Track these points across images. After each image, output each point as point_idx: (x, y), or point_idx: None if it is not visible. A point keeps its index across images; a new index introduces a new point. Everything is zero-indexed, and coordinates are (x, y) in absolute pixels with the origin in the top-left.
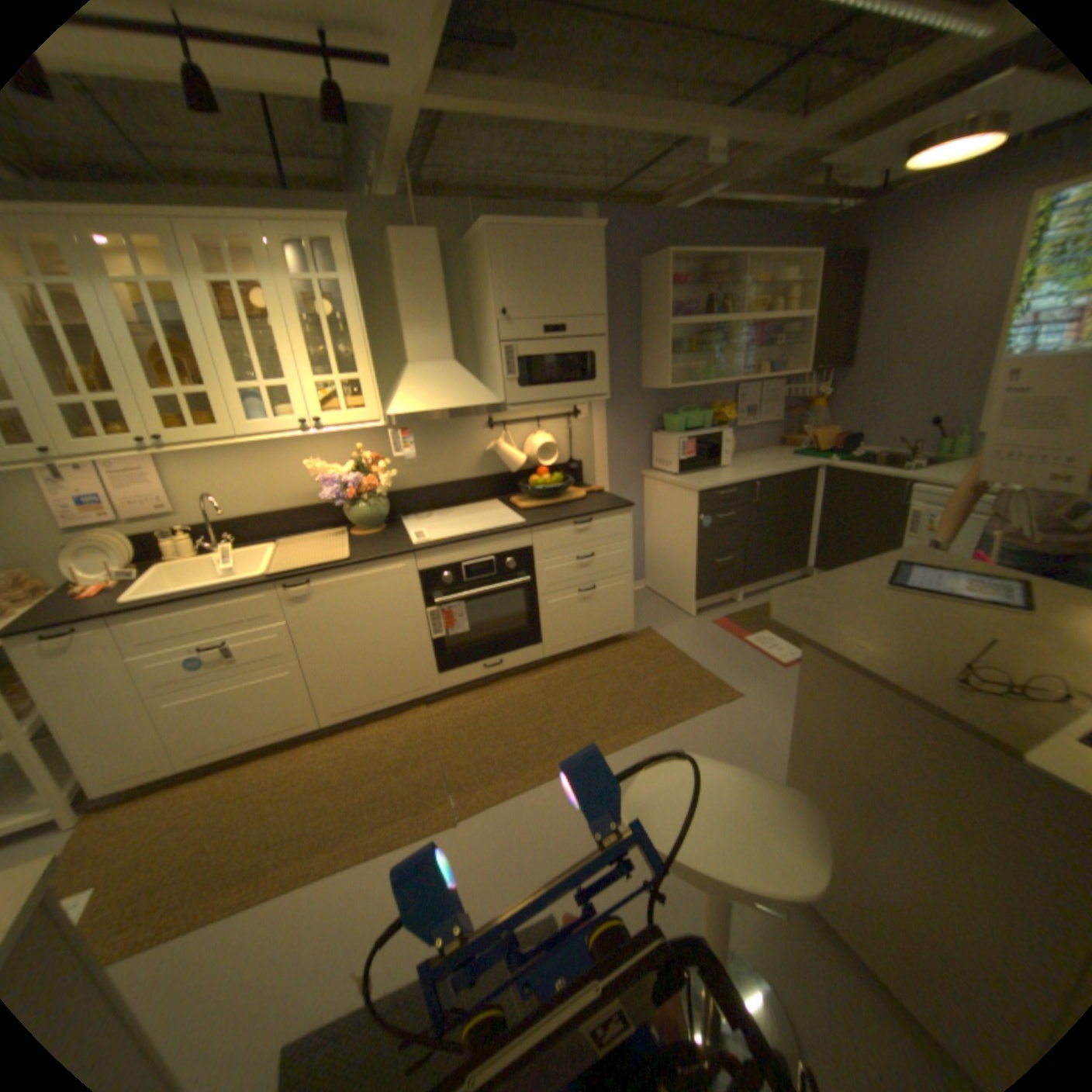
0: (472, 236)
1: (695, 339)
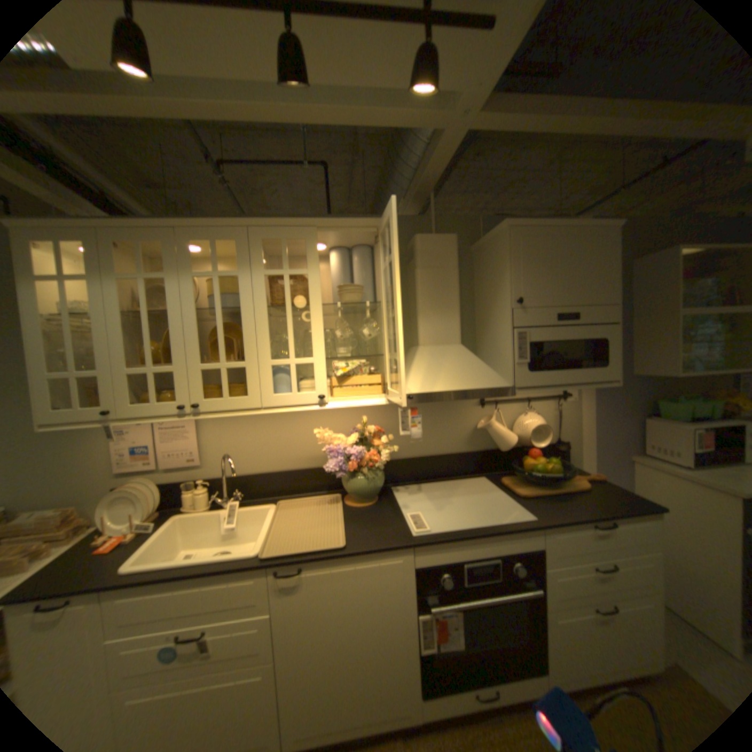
0: (488, 238)
1: (690, 328)
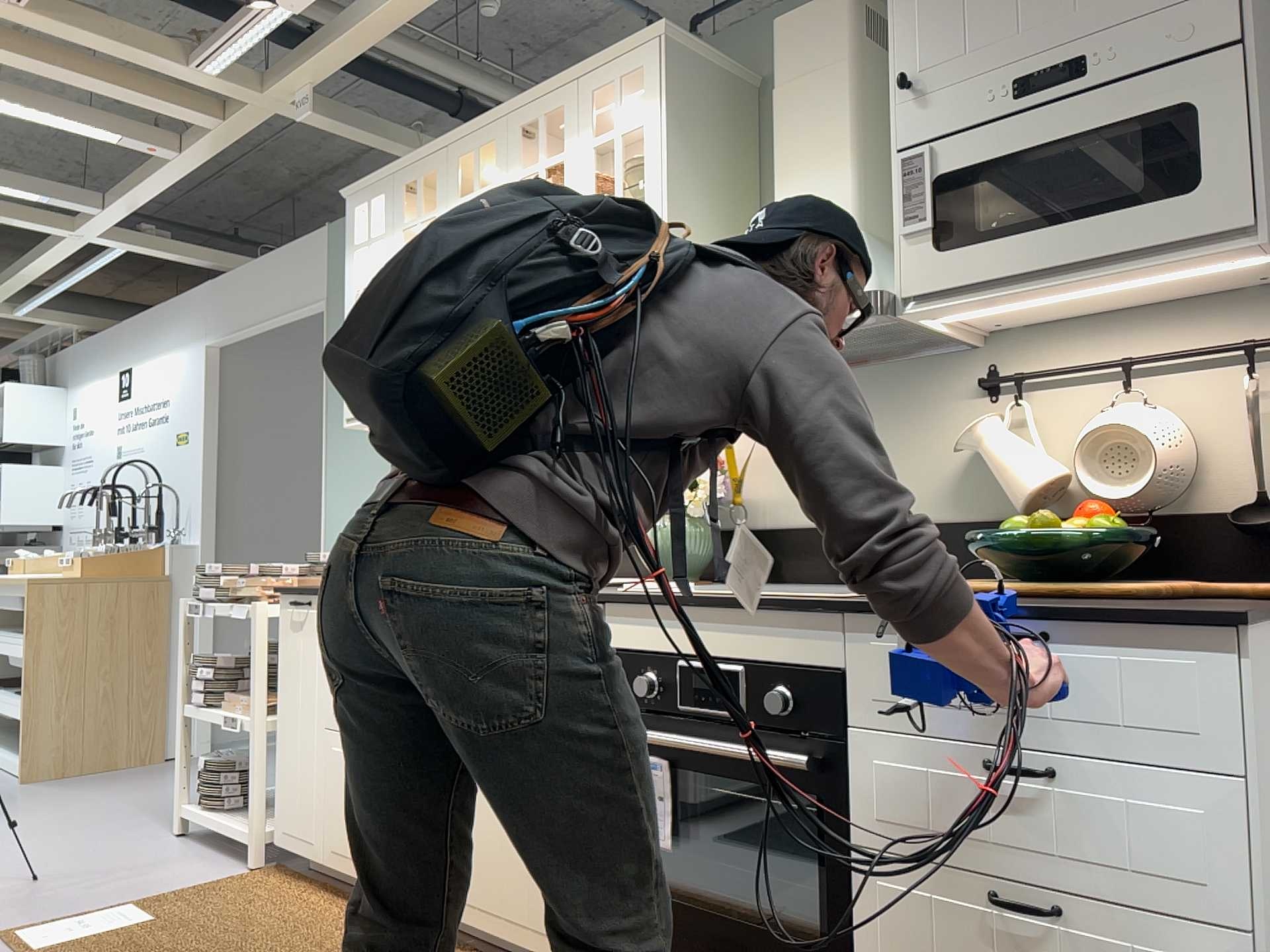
0: None
1: None
